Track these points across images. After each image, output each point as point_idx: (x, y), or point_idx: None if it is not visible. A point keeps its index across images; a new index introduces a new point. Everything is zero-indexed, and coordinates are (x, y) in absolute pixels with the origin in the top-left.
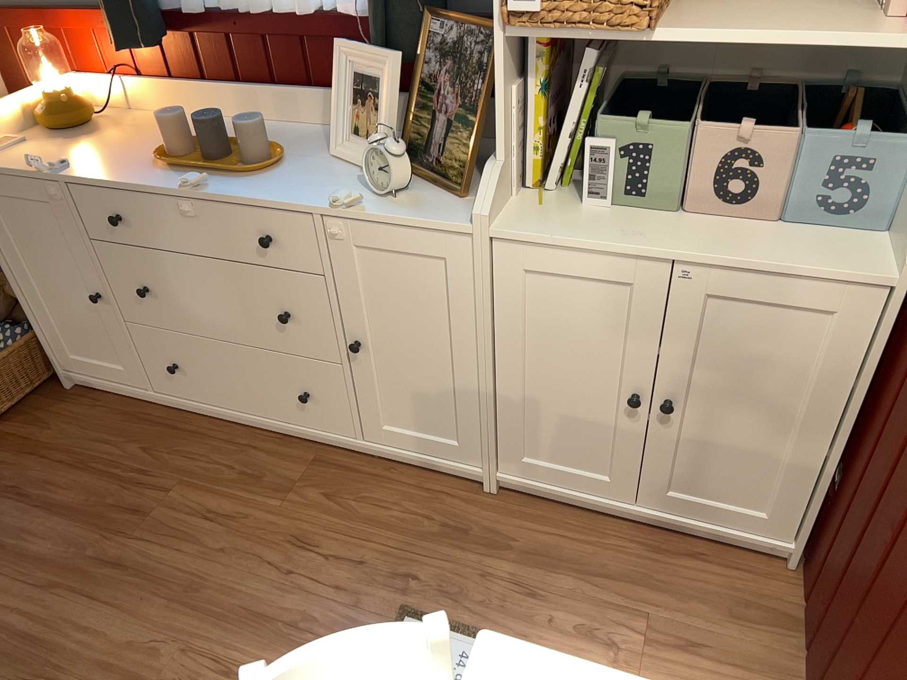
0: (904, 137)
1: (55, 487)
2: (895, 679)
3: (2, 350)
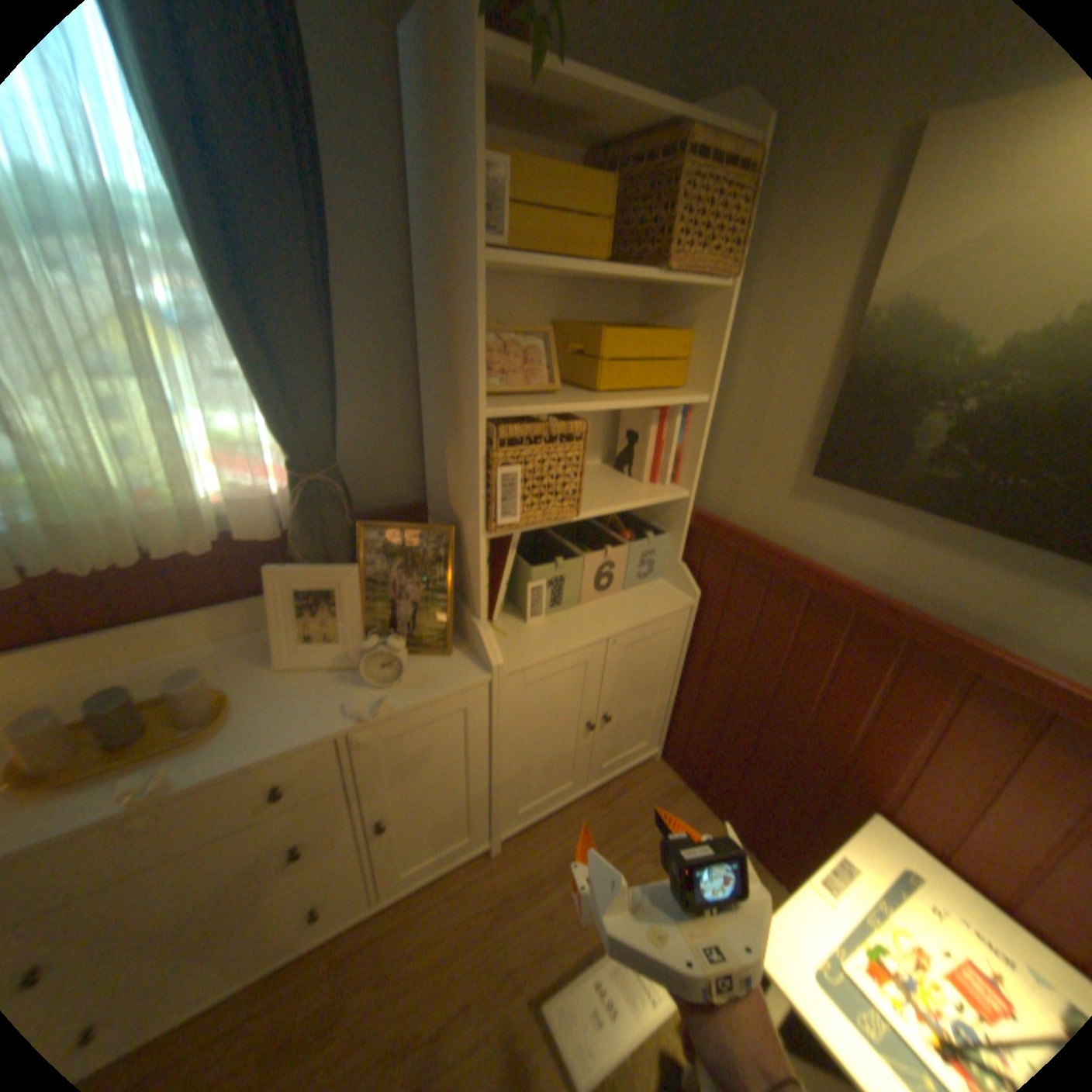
0: (662, 533)
1: None
2: (825, 788)
3: None
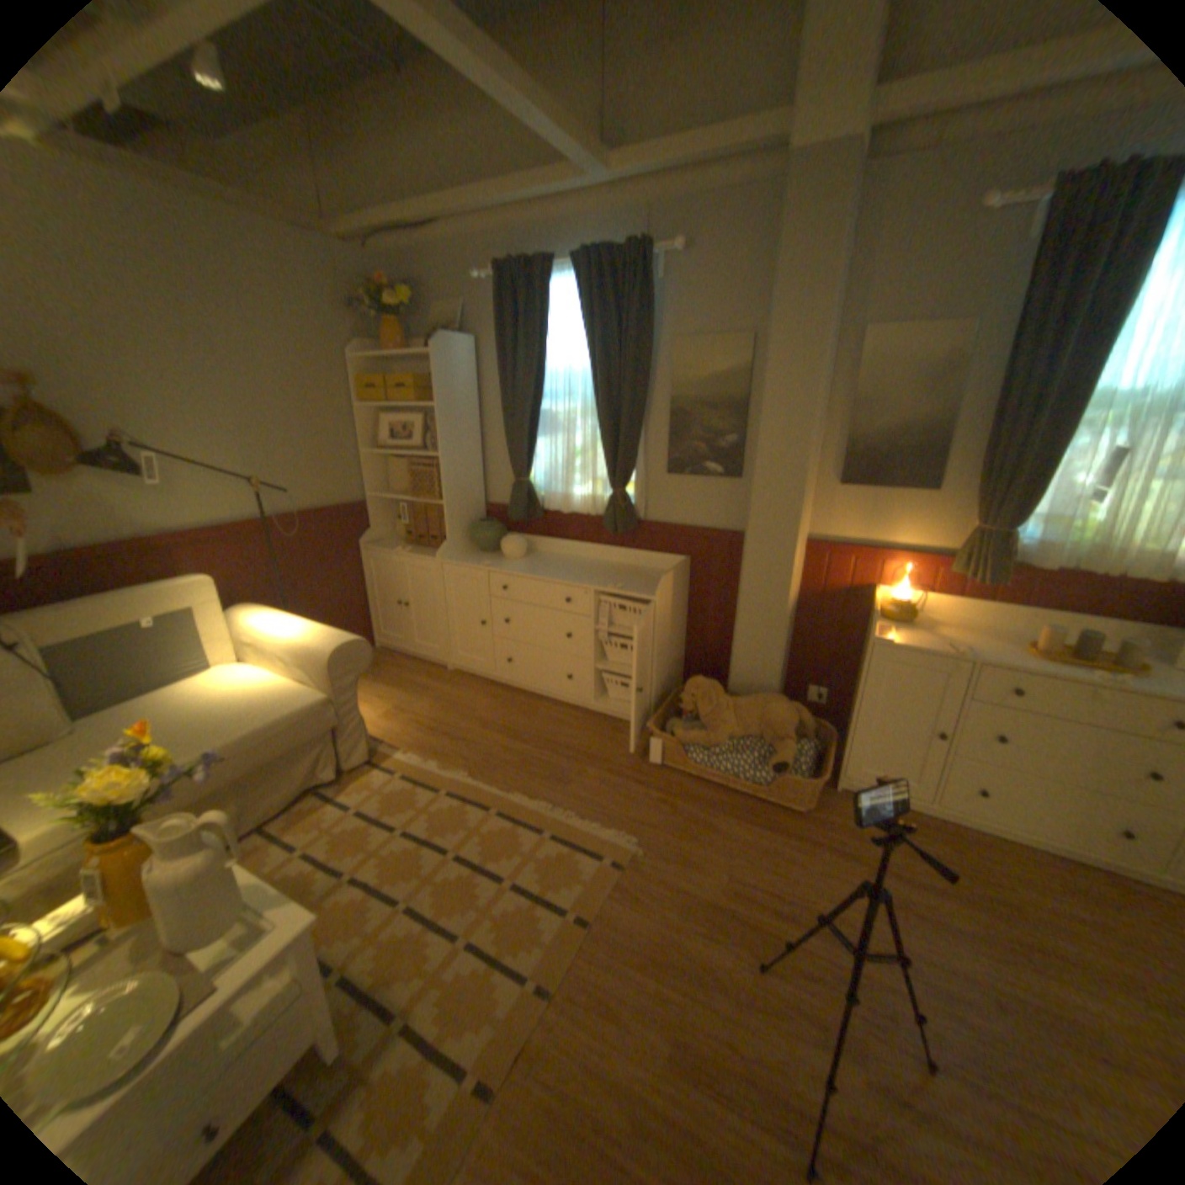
0: None
1: (911, 875)
2: None
3: (805, 757)
